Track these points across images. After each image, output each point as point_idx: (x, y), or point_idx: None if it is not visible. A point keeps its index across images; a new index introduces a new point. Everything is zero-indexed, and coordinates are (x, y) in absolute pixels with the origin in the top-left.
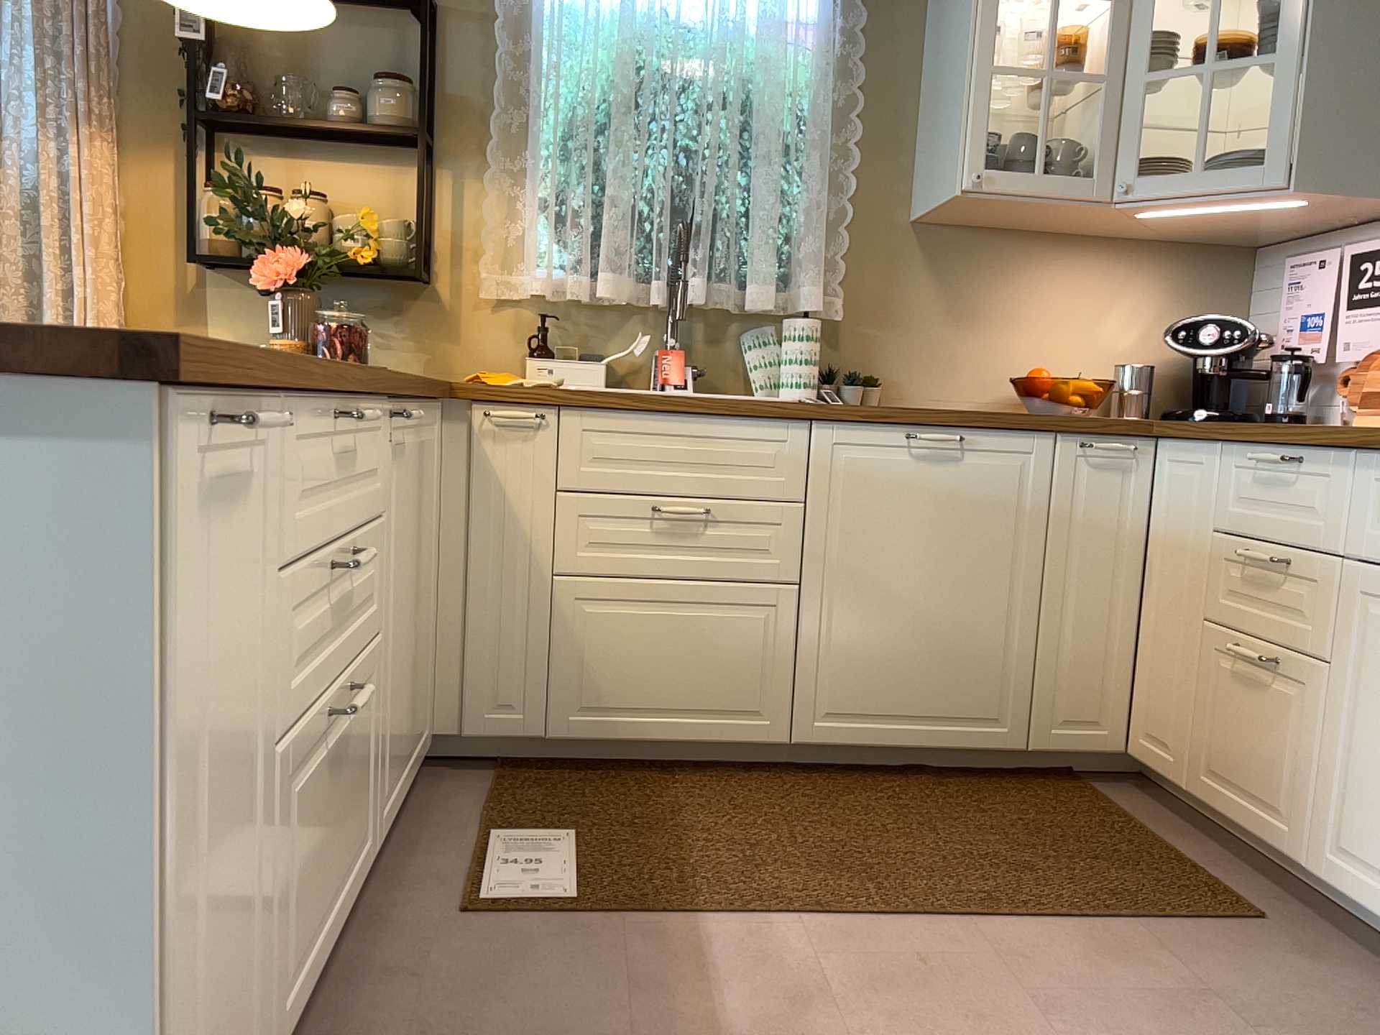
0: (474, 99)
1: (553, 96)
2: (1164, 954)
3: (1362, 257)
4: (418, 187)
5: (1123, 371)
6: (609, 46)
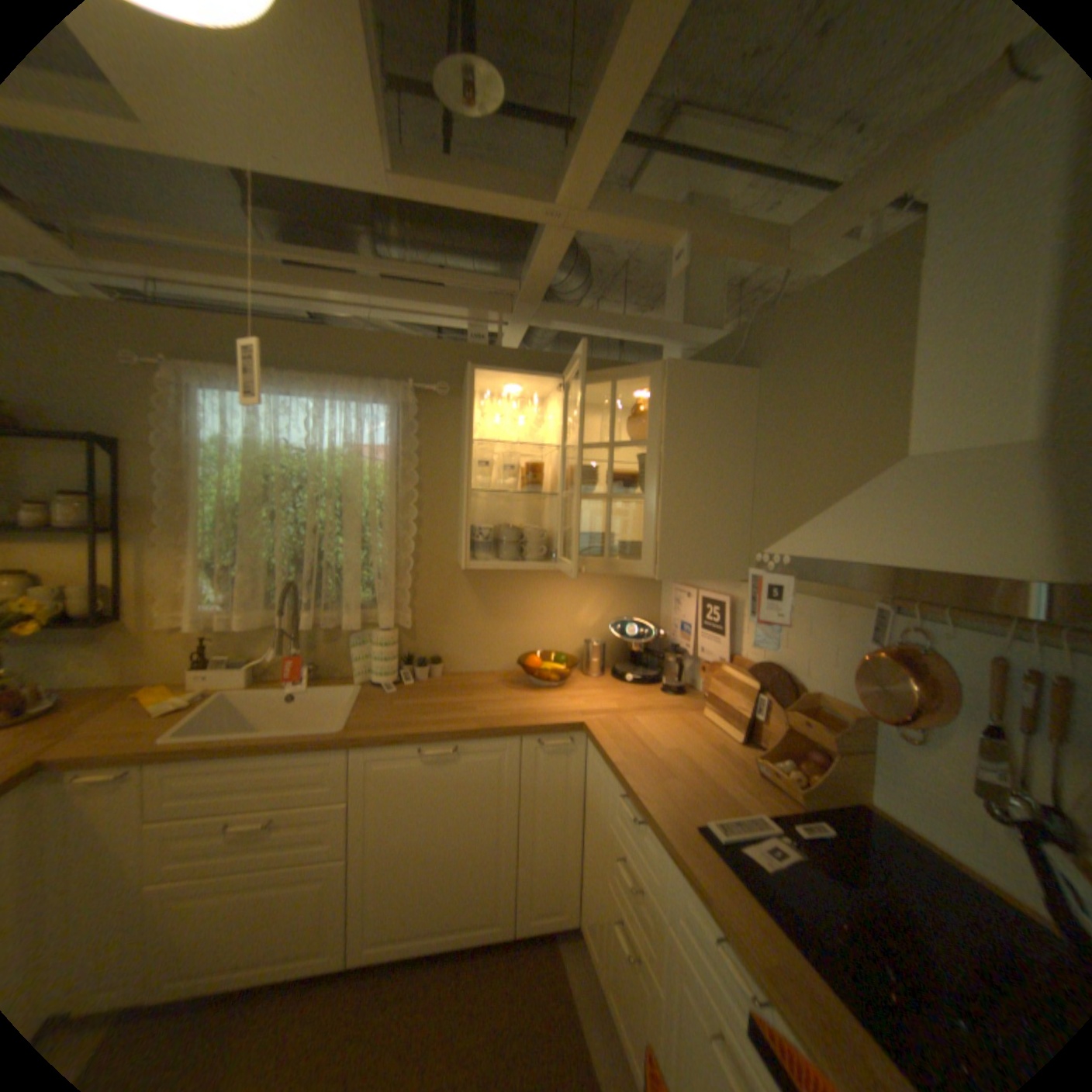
0: (148, 497)
1: (199, 499)
2: None
3: (707, 600)
4: (107, 556)
5: (586, 647)
6: (244, 462)
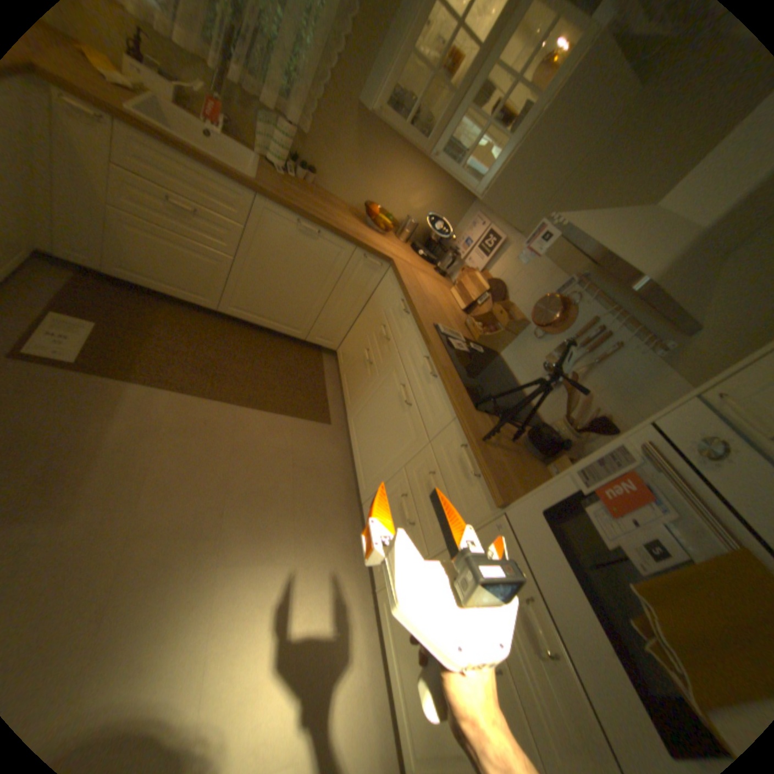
0: None
1: None
2: (291, 431)
3: (492, 233)
4: None
5: (406, 222)
6: None
